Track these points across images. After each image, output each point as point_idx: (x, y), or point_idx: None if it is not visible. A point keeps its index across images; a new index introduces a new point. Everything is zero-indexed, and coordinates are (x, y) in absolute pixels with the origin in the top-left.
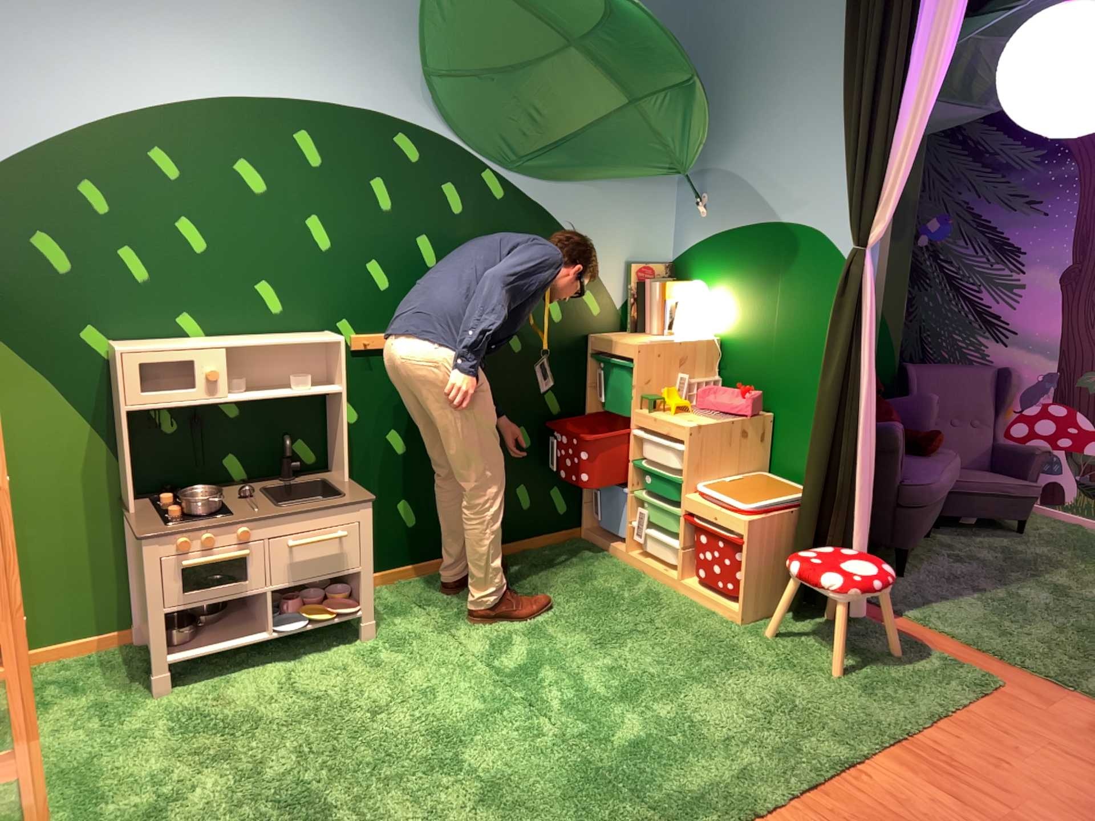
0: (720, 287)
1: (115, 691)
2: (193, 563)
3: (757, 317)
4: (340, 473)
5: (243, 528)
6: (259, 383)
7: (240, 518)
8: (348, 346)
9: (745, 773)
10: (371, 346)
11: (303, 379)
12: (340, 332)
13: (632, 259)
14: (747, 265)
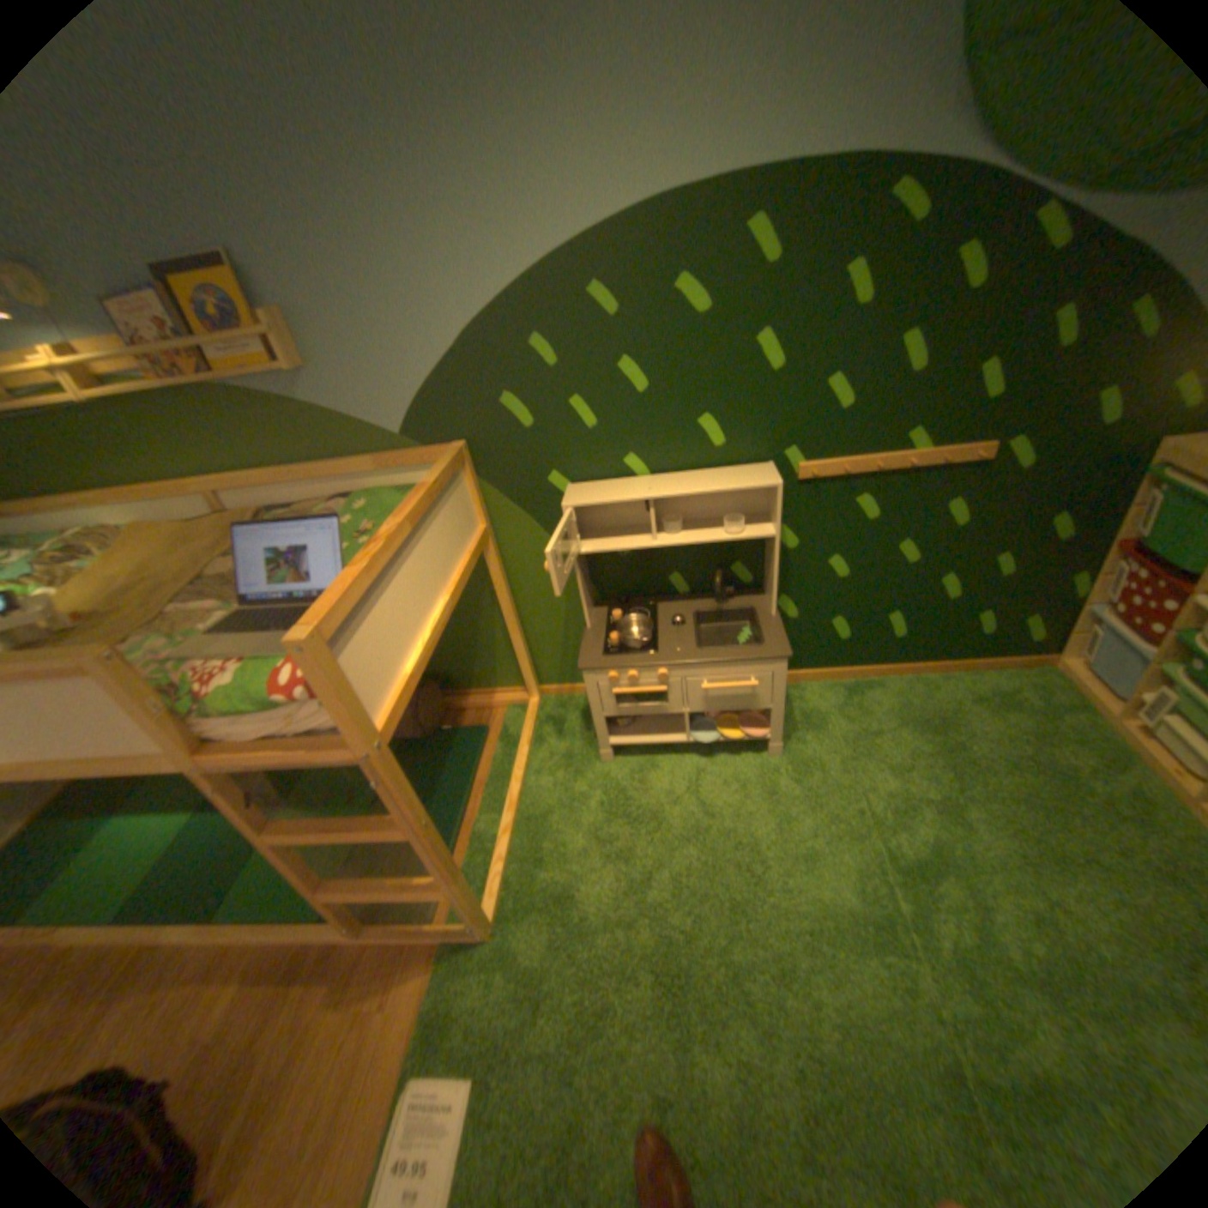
0: None
1: (581, 743)
2: (619, 693)
3: None
4: (768, 605)
5: (661, 670)
6: (697, 517)
7: (661, 661)
8: (795, 476)
9: None
10: (821, 475)
11: (741, 513)
12: (786, 462)
13: None
14: None
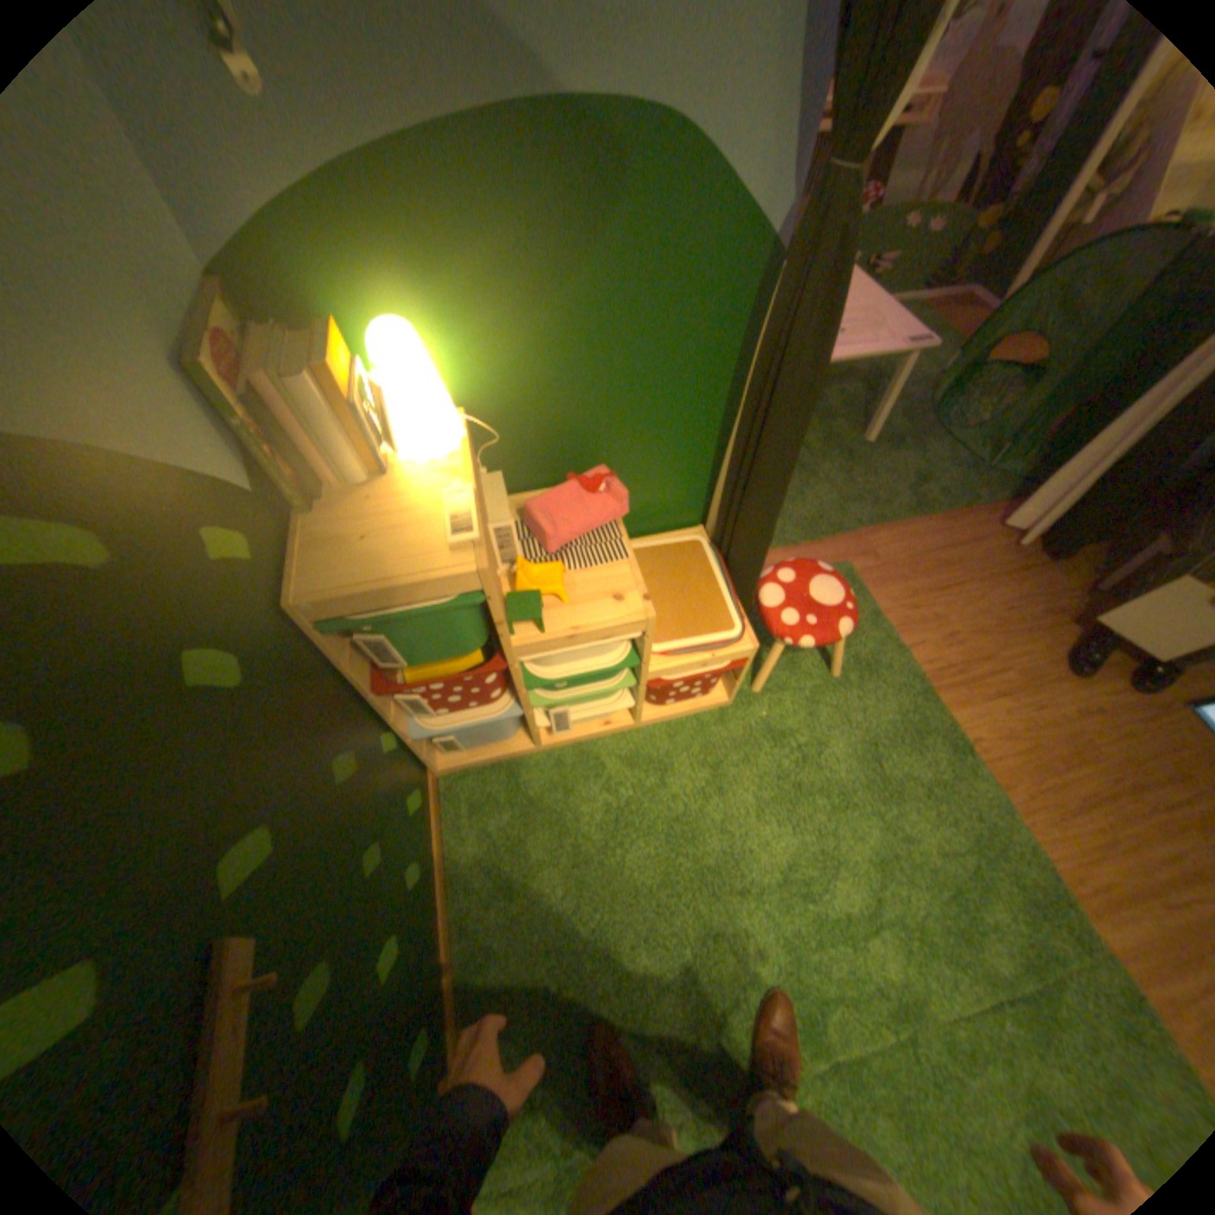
0: (416, 307)
1: None
2: None
3: (539, 347)
4: None
5: None
6: None
7: None
8: None
9: (993, 846)
10: None
11: None
12: None
13: (173, 338)
14: (485, 235)
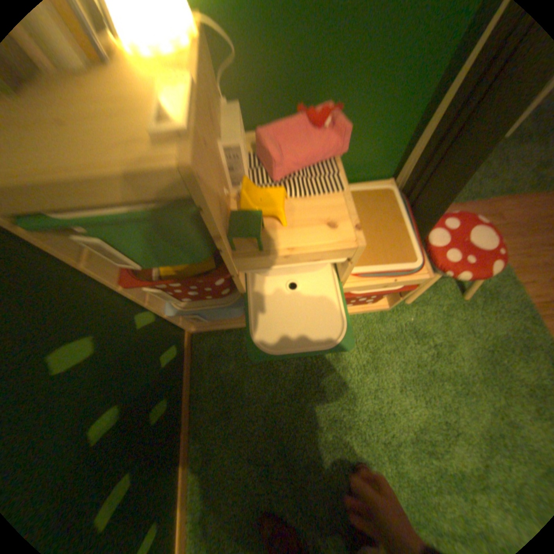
0: None
1: None
2: None
3: None
4: None
5: None
6: None
7: None
8: None
9: None
10: None
11: None
12: None
13: None
14: None
